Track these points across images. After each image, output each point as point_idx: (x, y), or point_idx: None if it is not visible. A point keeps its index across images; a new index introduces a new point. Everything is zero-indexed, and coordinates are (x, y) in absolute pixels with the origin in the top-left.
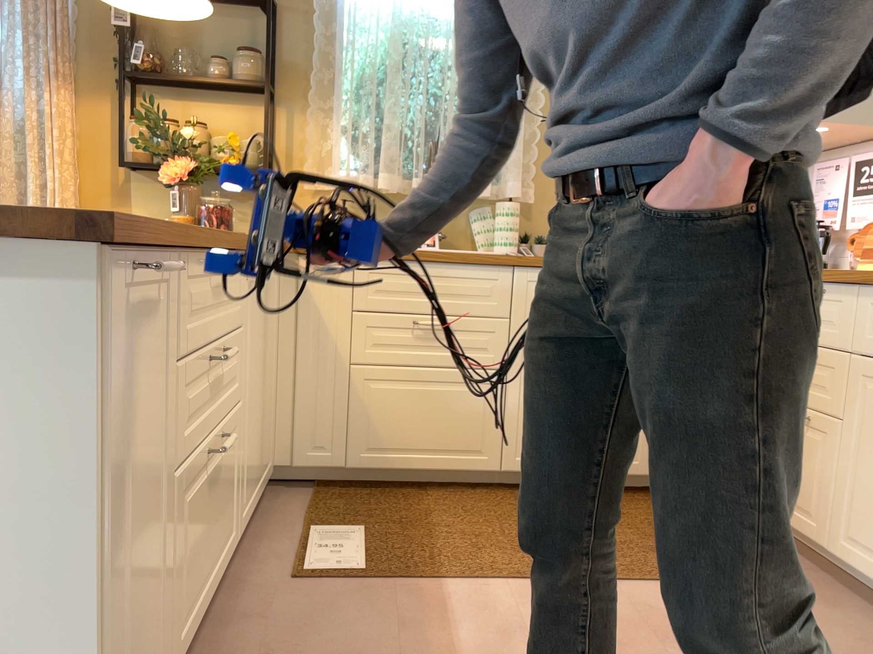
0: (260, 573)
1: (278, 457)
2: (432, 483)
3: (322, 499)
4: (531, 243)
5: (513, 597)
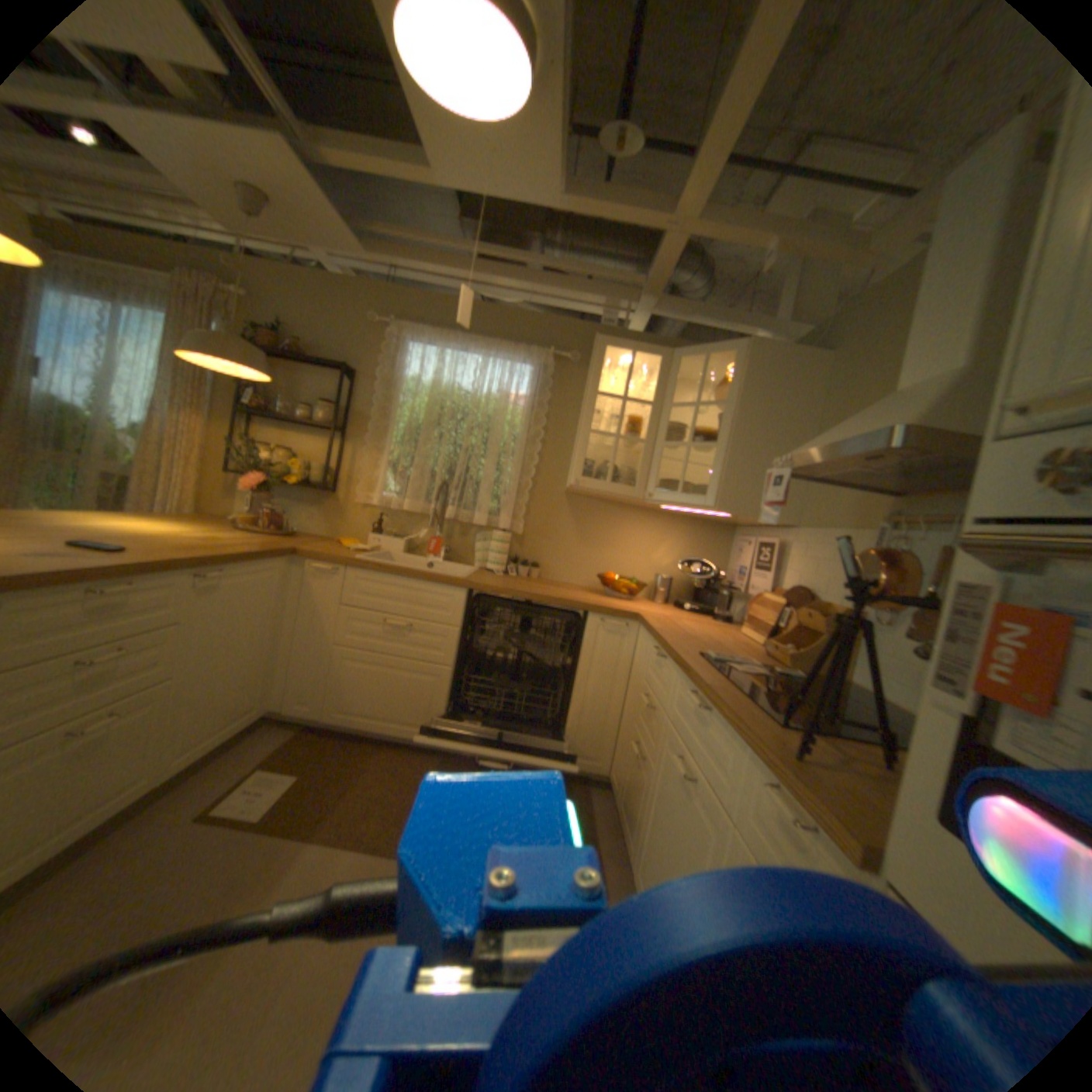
0: (177, 812)
1: (272, 707)
2: (392, 744)
3: (293, 746)
4: (519, 565)
5: (352, 873)
